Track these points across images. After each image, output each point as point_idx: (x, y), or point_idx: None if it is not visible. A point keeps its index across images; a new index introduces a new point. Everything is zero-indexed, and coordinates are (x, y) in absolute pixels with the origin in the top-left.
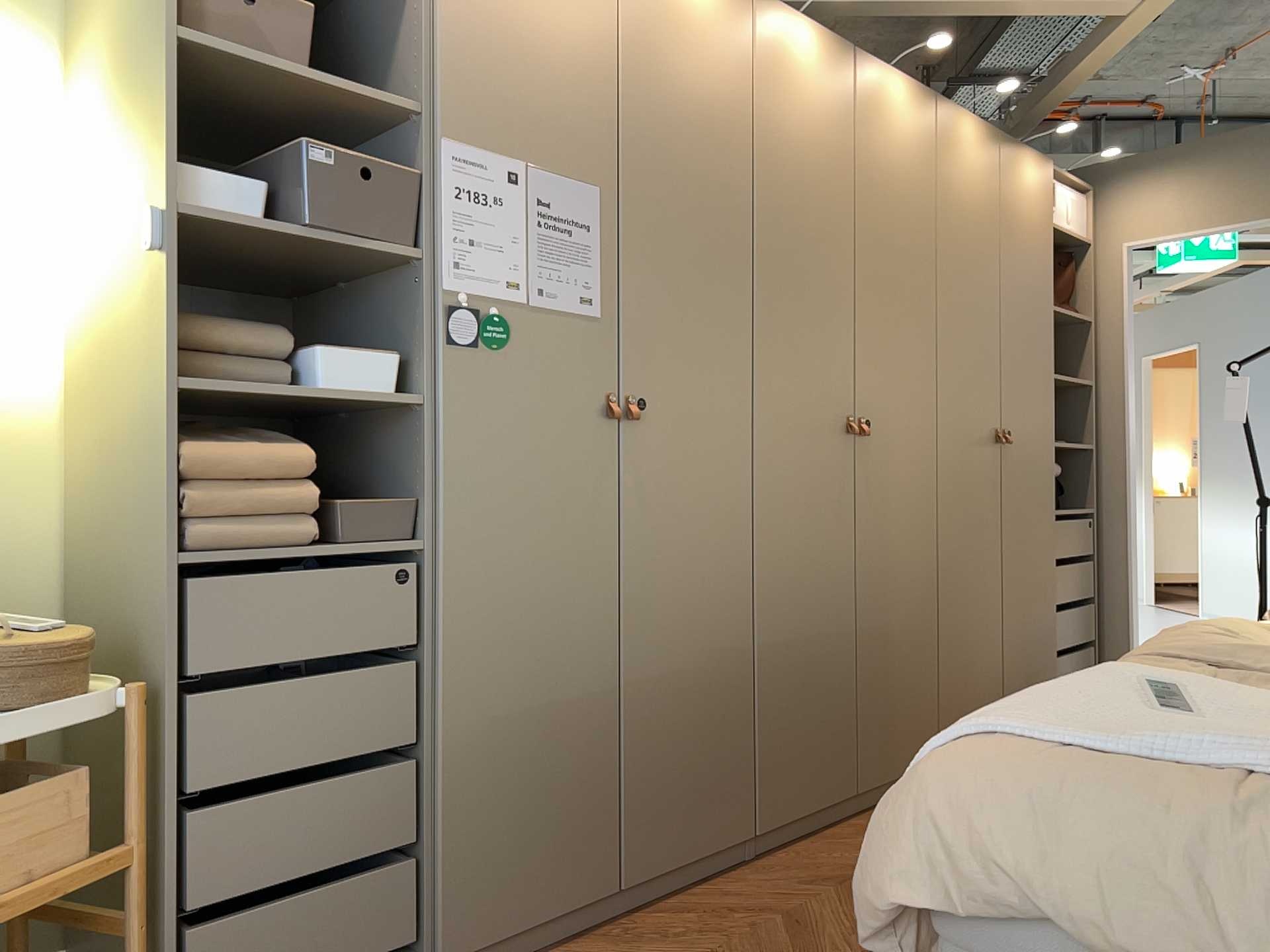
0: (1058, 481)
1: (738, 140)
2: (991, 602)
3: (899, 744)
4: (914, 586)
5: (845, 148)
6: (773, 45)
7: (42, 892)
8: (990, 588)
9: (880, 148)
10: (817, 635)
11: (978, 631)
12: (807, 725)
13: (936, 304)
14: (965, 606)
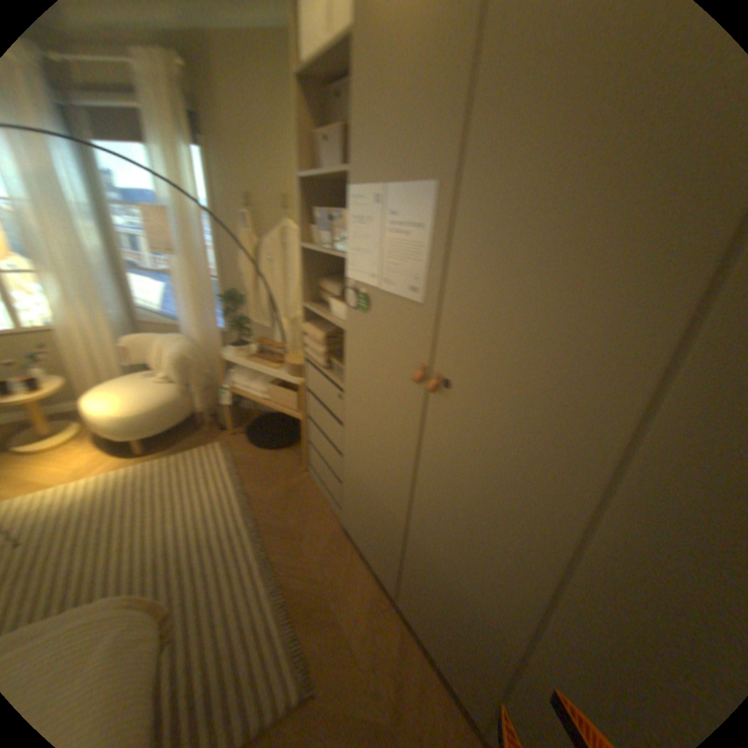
0: None
1: None
2: None
3: None
4: None
5: None
6: None
7: (282, 411)
8: None
9: None
10: None
11: None
12: None
13: None
14: None
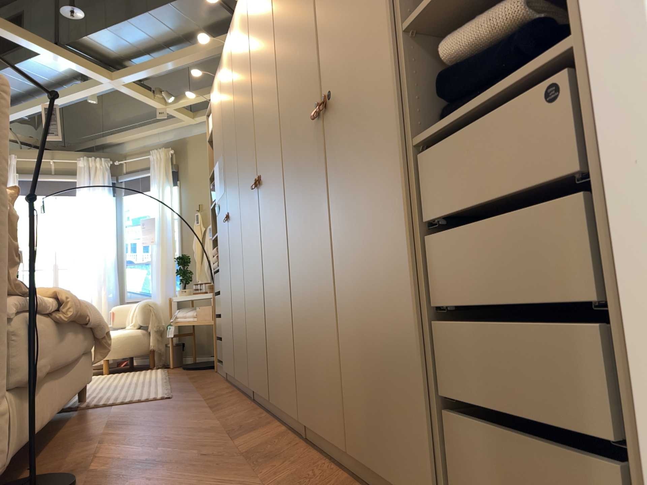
0: (478, 61)
1: (234, 100)
2: (321, 287)
3: (281, 378)
4: (280, 273)
5: (248, 48)
6: (236, 47)
7: (207, 320)
8: (320, 274)
9: (255, 21)
10: (256, 298)
11: (314, 315)
12: (256, 342)
13: (276, 68)
14: (304, 290)
